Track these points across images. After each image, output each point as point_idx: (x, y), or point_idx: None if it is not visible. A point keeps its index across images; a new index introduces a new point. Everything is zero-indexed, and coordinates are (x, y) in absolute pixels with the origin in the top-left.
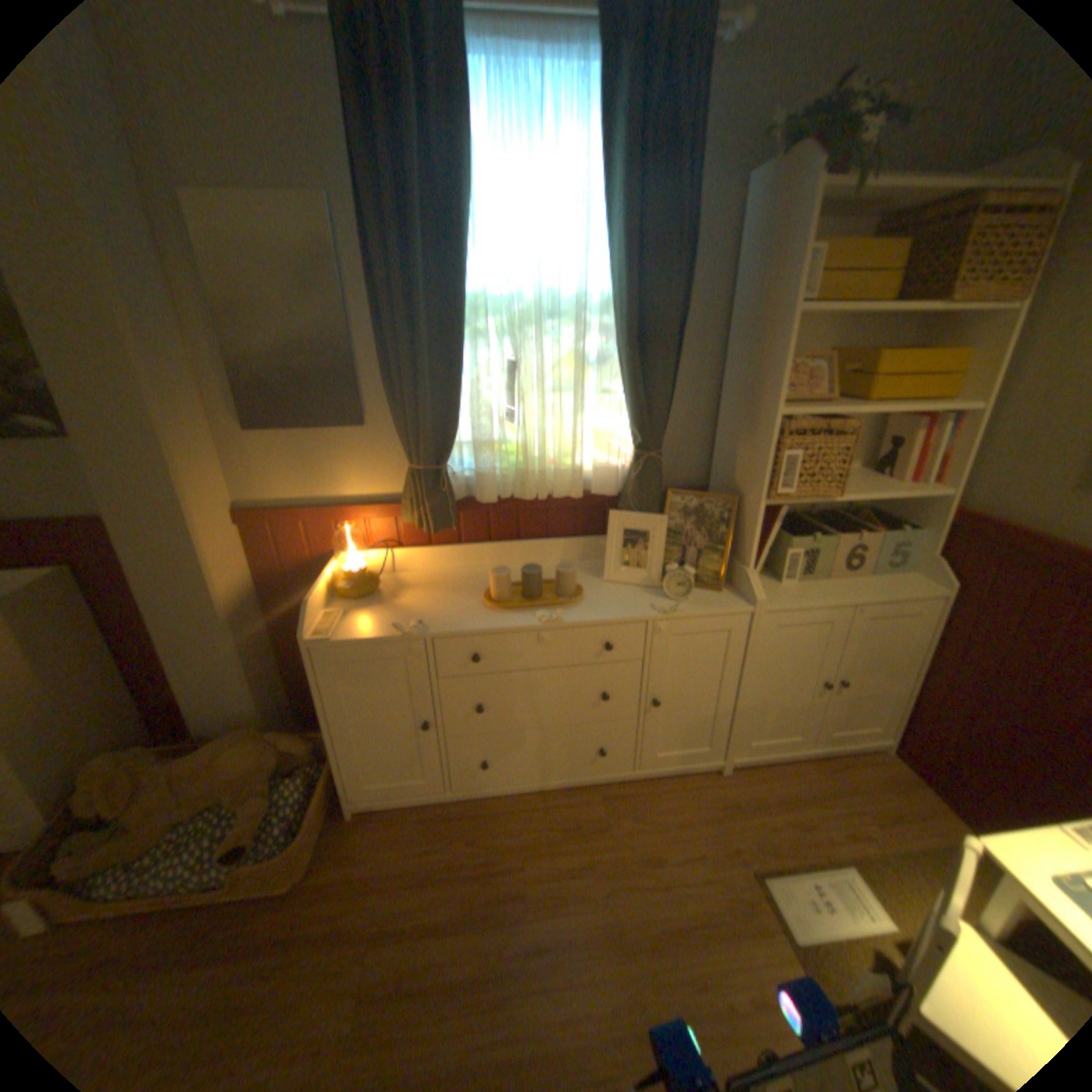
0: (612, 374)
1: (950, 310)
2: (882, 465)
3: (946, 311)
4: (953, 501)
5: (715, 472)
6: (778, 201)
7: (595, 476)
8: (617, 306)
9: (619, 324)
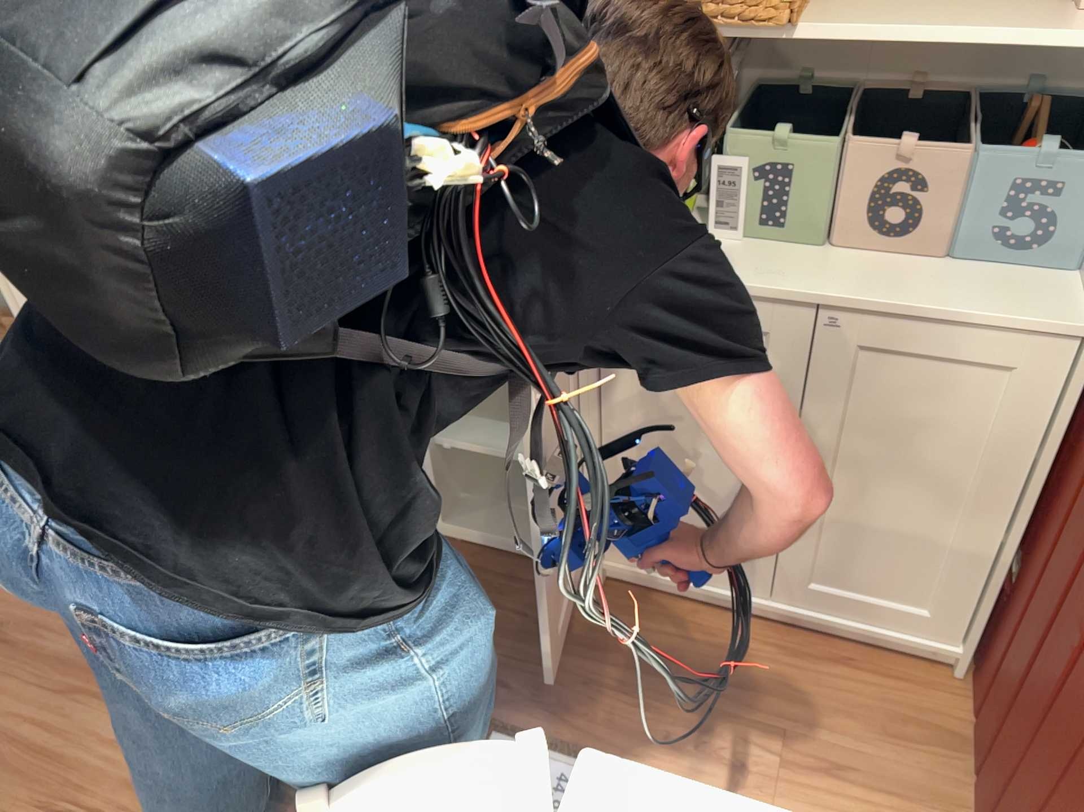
0: None
1: None
2: None
3: None
4: None
5: None
6: None
7: None
8: None
9: None
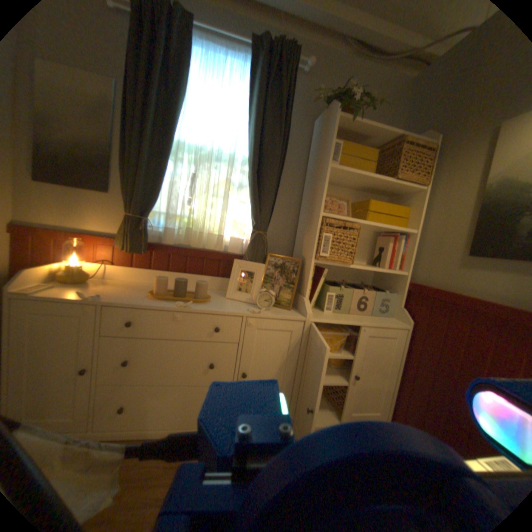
0: (245, 192)
1: (399, 191)
2: (376, 264)
3: (398, 193)
4: (407, 279)
5: (295, 253)
6: (324, 127)
7: (232, 244)
8: (250, 158)
9: (250, 167)
